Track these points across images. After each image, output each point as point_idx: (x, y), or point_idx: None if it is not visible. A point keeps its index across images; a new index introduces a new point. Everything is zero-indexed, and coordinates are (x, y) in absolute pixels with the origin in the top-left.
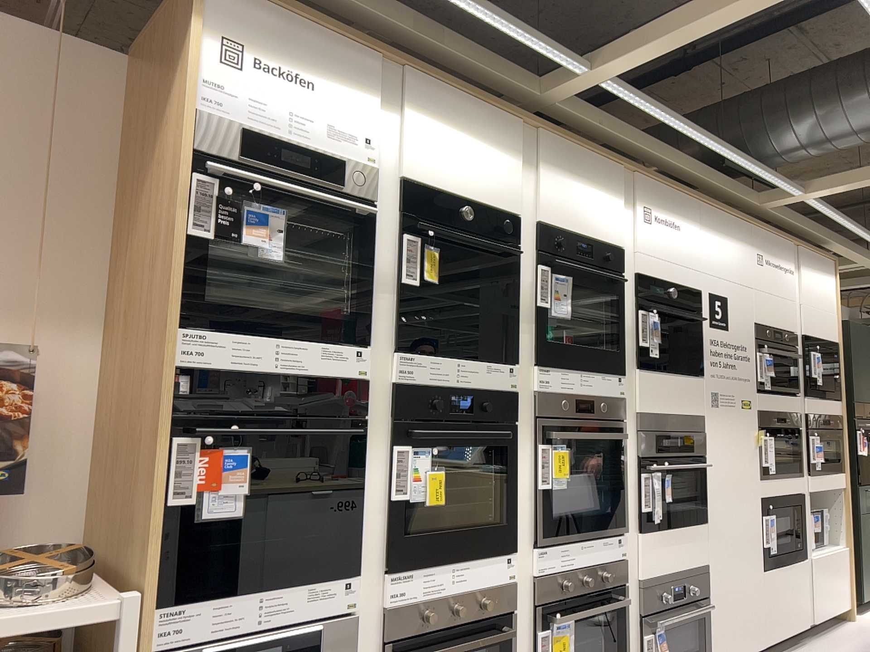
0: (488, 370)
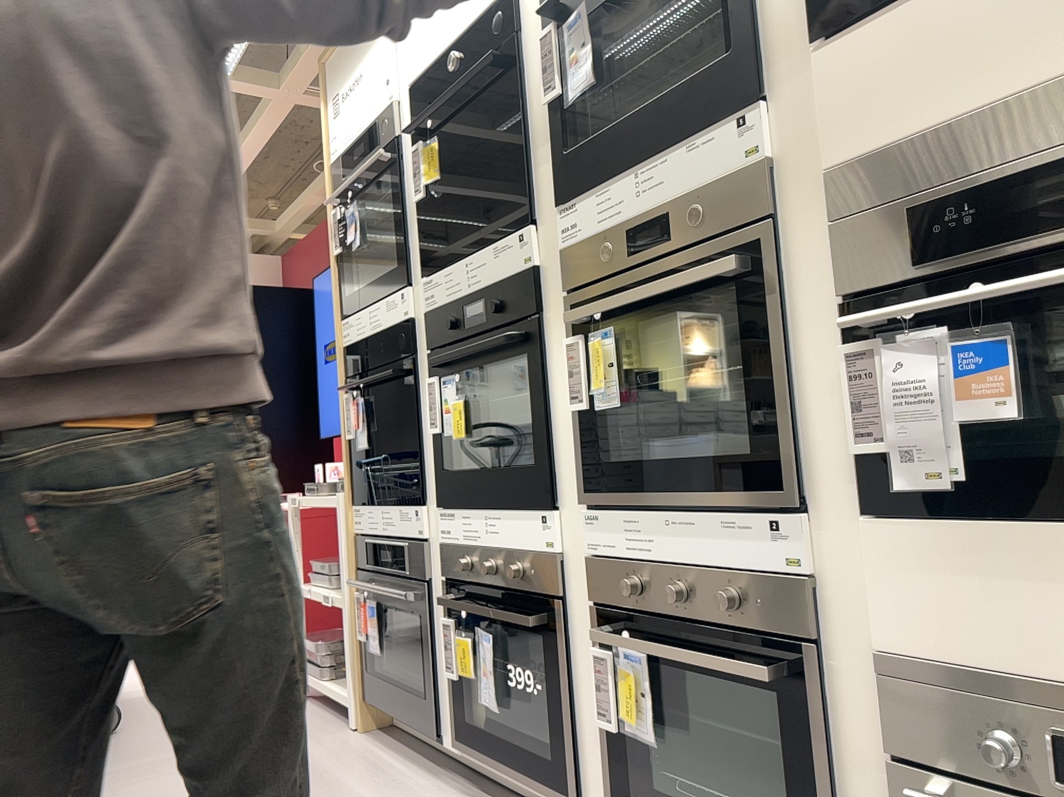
0: (495, 254)
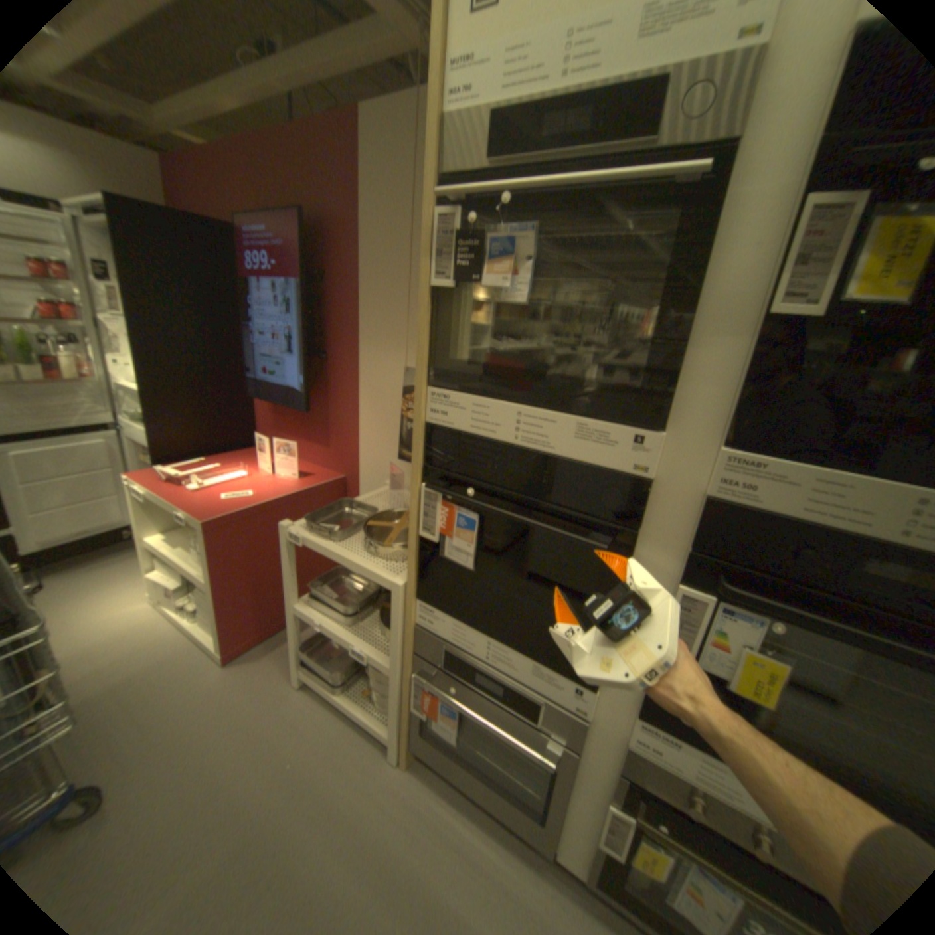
0: None
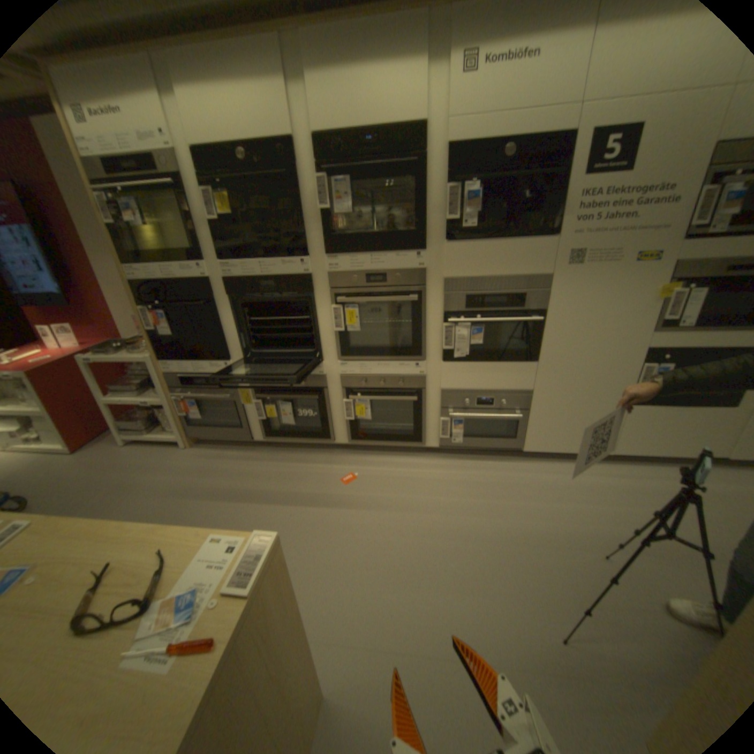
0: (283, 265)
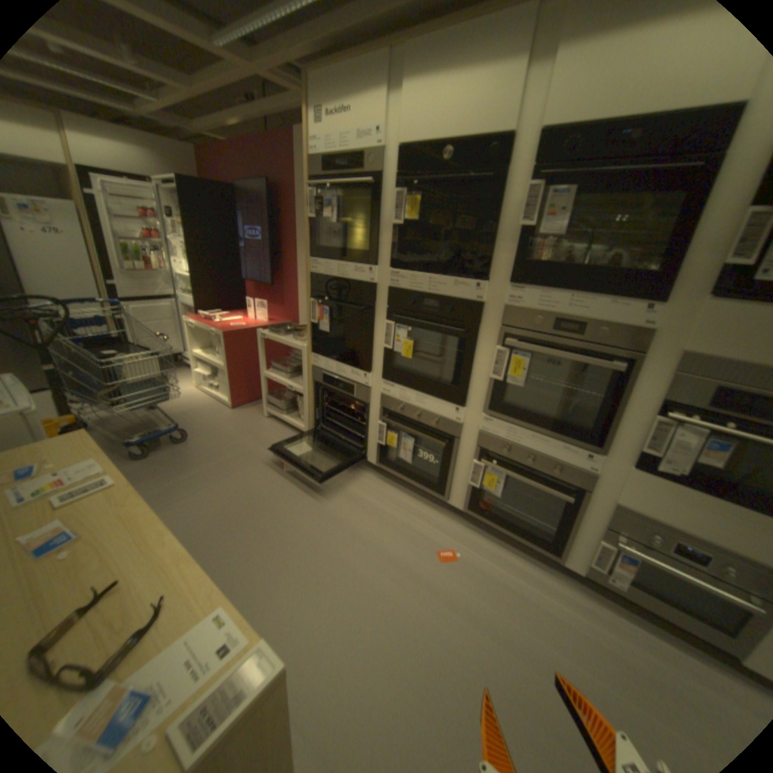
0: (455, 286)
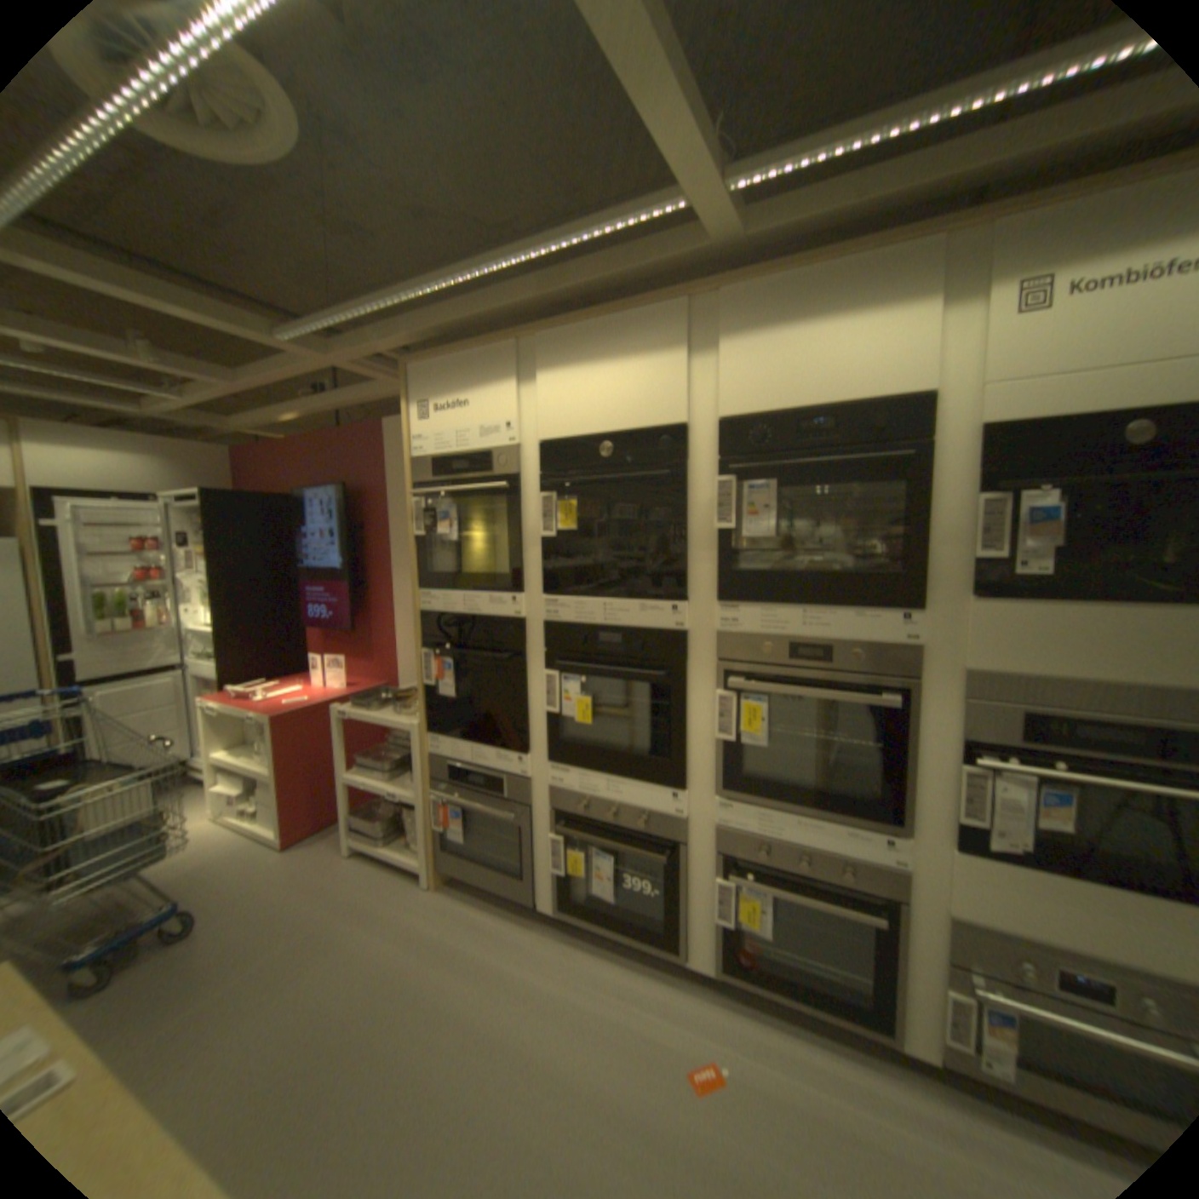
0: (643, 612)
